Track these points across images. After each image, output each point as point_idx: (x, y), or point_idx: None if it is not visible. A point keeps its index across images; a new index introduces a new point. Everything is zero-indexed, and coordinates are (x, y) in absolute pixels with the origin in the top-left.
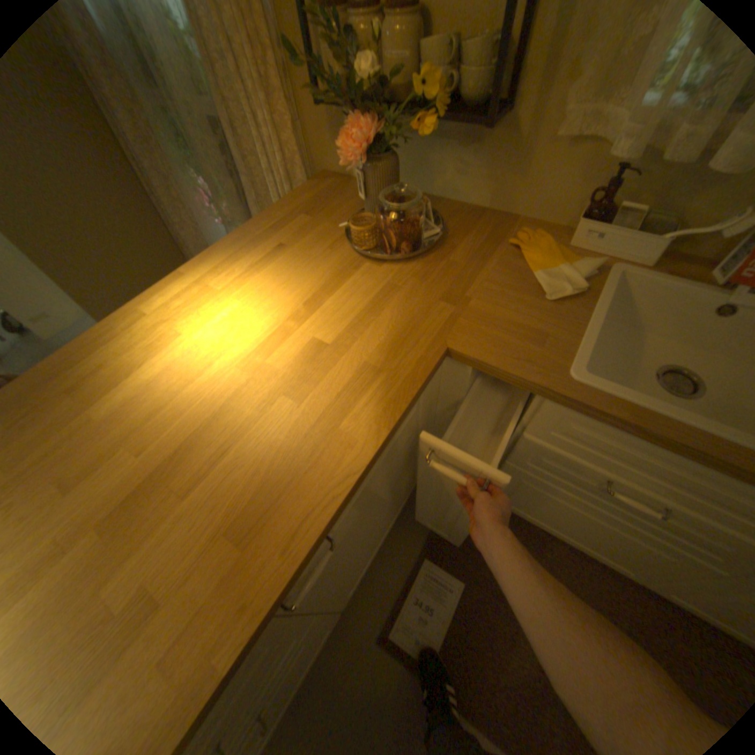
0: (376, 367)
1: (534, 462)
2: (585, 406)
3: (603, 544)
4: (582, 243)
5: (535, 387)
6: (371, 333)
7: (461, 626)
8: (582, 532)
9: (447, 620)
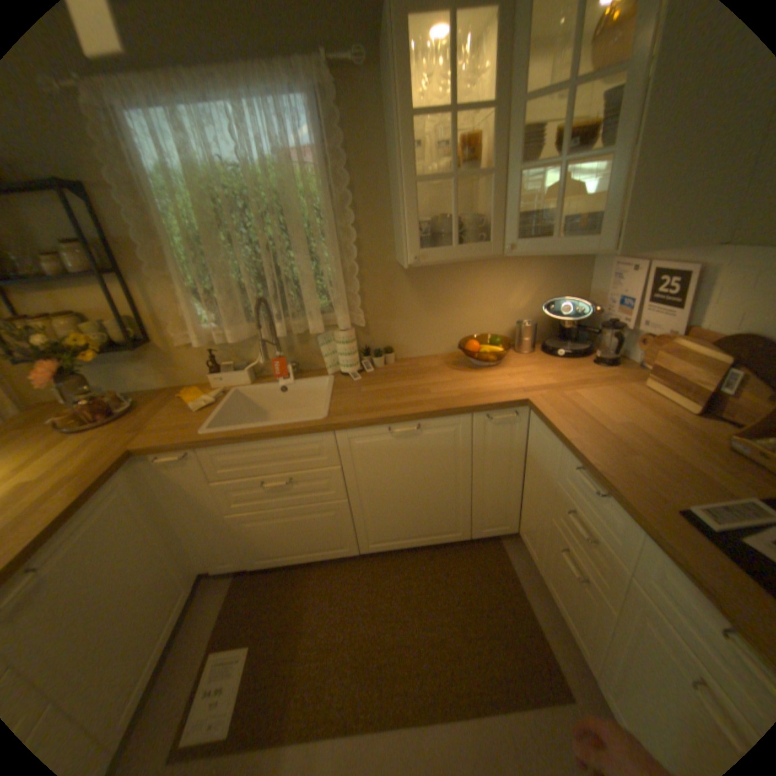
0: (73, 475)
1: (230, 502)
2: (205, 442)
3: (313, 537)
4: (216, 386)
5: (180, 446)
6: (71, 463)
7: (248, 680)
8: (300, 539)
9: (236, 685)
